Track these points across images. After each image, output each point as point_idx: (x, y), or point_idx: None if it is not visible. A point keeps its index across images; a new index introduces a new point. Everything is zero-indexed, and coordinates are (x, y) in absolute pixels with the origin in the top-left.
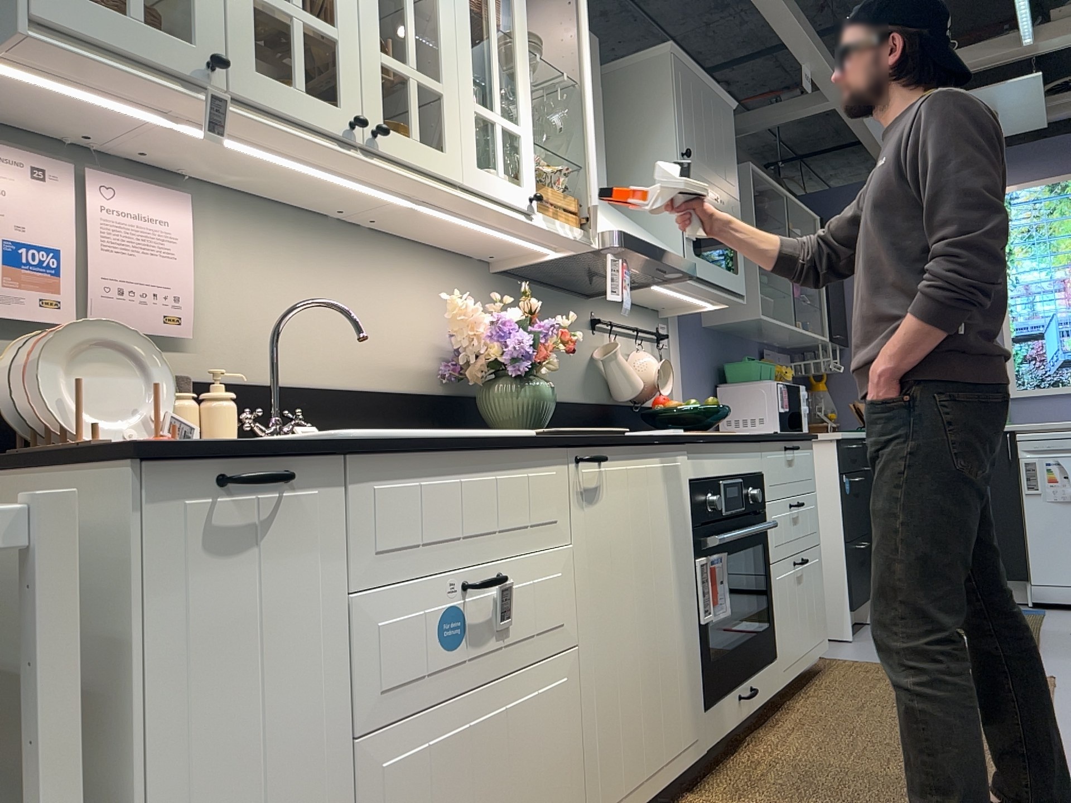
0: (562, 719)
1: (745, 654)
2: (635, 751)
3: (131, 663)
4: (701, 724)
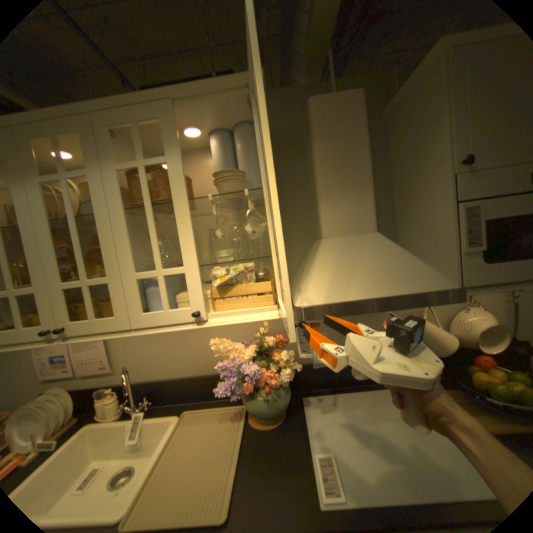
0: None
1: None
2: None
3: None
4: None
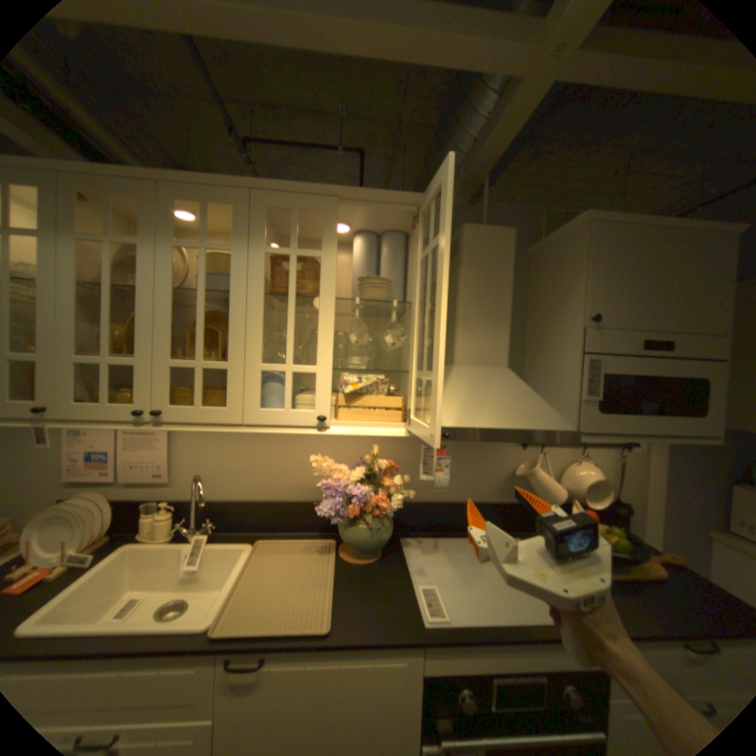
0: None
1: None
2: None
3: None
4: None
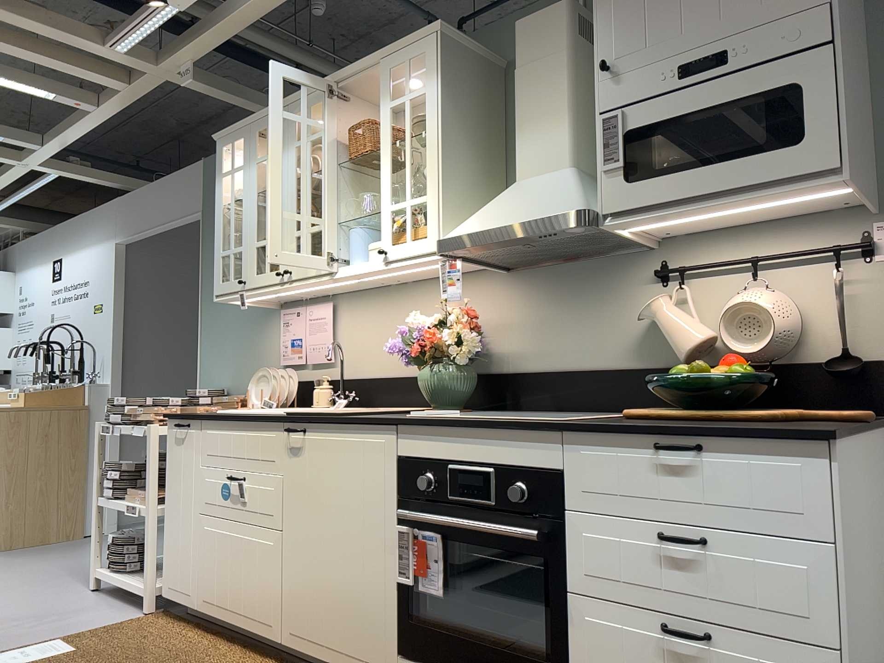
0: (269, 562)
1: (480, 656)
2: (317, 620)
3: (167, 466)
4: (389, 662)
